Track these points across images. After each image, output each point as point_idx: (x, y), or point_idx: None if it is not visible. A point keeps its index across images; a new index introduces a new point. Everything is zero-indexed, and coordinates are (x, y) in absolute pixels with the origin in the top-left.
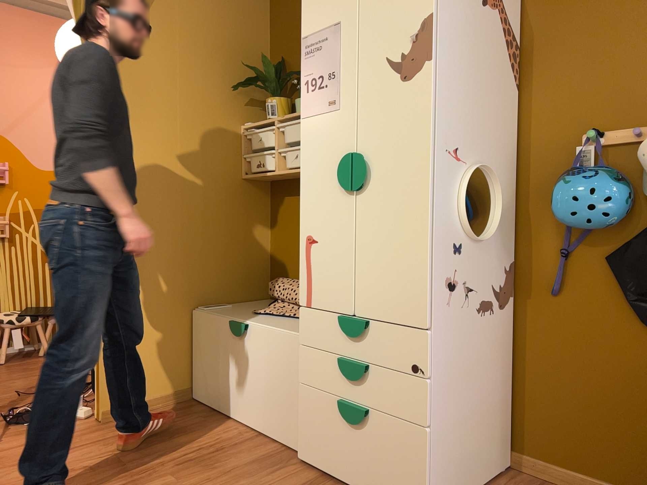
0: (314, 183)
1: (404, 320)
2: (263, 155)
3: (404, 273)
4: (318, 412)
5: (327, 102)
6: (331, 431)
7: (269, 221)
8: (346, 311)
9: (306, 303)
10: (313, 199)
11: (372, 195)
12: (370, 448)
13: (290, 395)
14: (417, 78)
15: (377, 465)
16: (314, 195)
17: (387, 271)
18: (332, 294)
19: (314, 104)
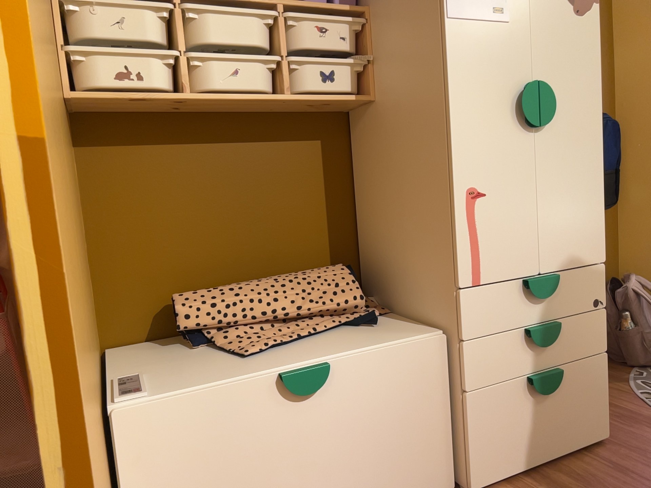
0: (475, 116)
1: (587, 259)
2: (140, 59)
3: (586, 213)
4: (499, 411)
5: (491, 7)
6: (518, 420)
7: (81, 197)
8: (530, 271)
9: (474, 281)
10: (476, 138)
11: (551, 134)
12: (560, 405)
13: (428, 424)
14: (588, 16)
15: (568, 417)
16: (475, 133)
17: (570, 215)
18: (511, 257)
19: (469, 4)
